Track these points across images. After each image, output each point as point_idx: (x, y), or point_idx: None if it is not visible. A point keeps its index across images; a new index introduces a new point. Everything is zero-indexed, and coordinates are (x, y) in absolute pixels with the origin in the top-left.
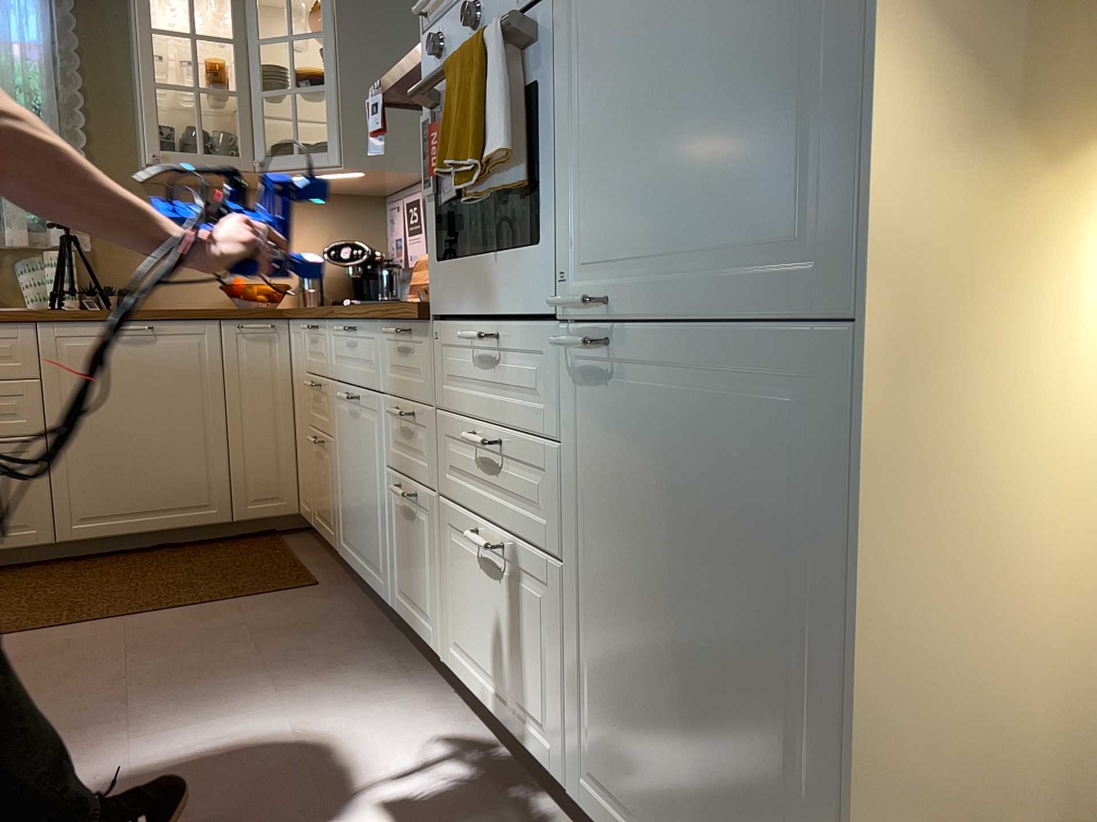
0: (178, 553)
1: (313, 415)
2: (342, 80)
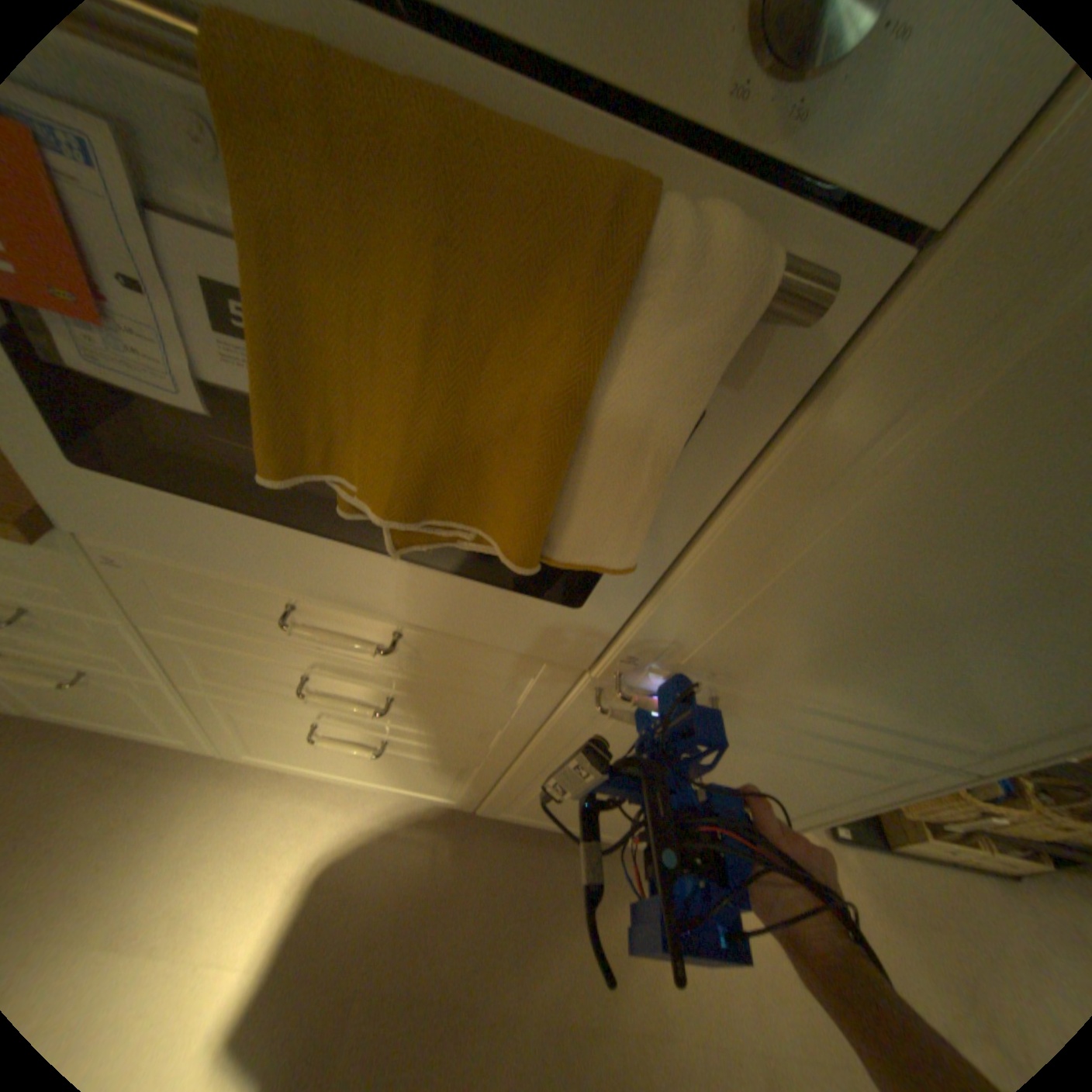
0: None
1: None
2: None
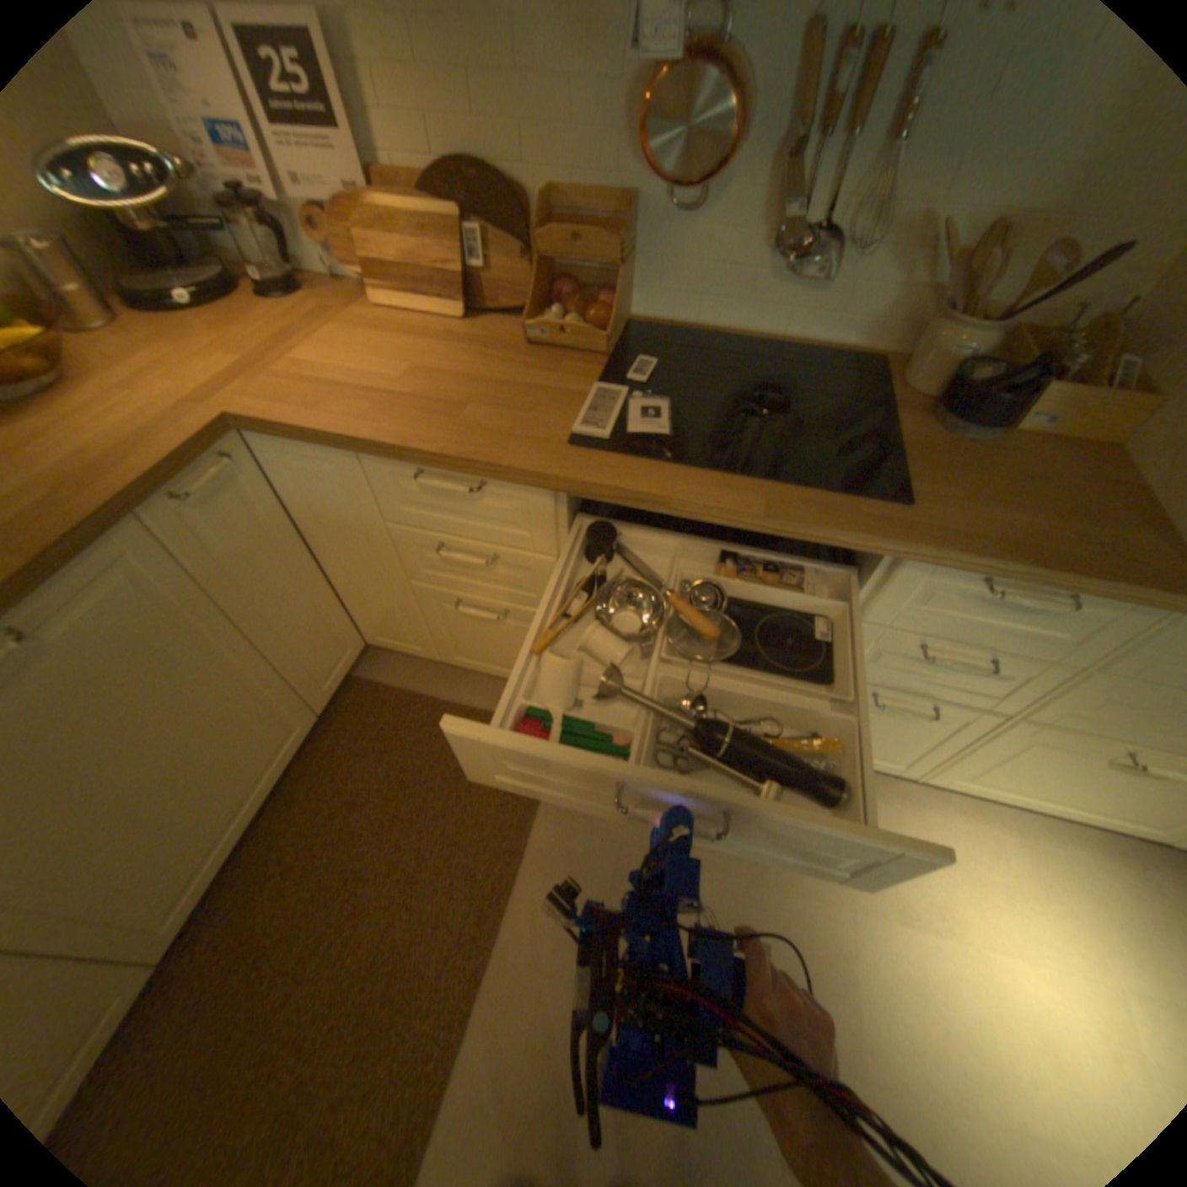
0: (298, 801)
1: (440, 576)
2: None
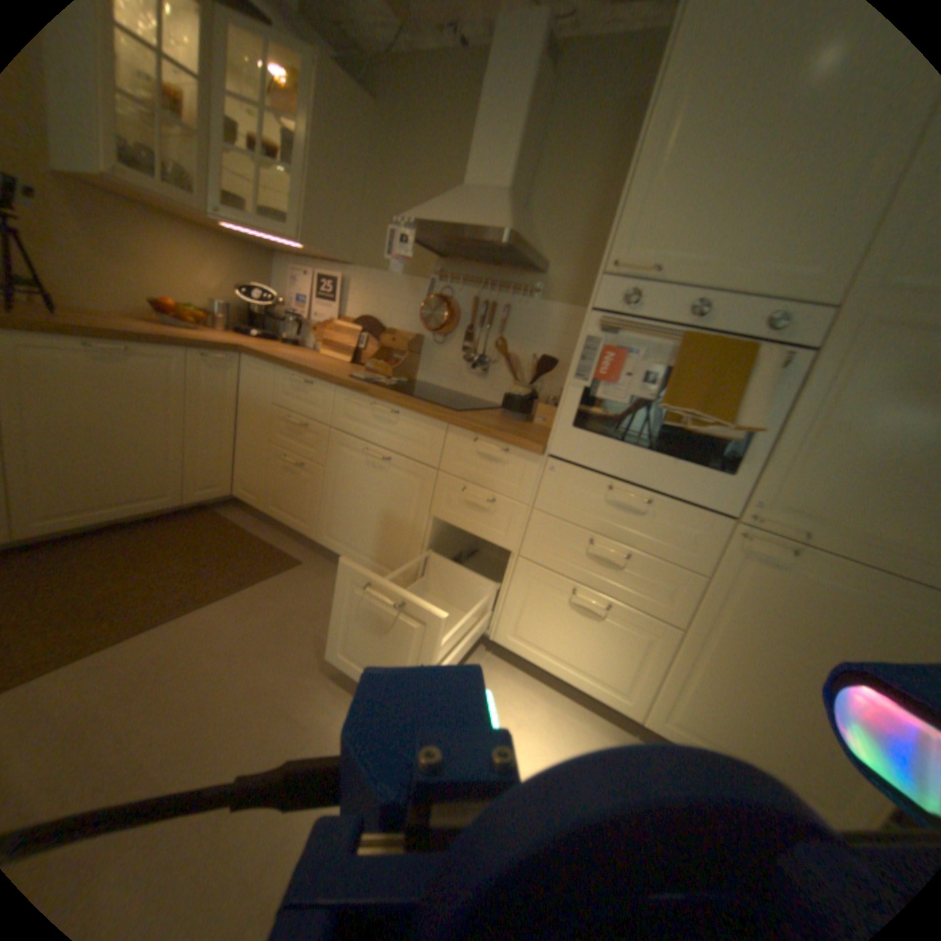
0: (139, 535)
1: (282, 439)
2: (303, 167)
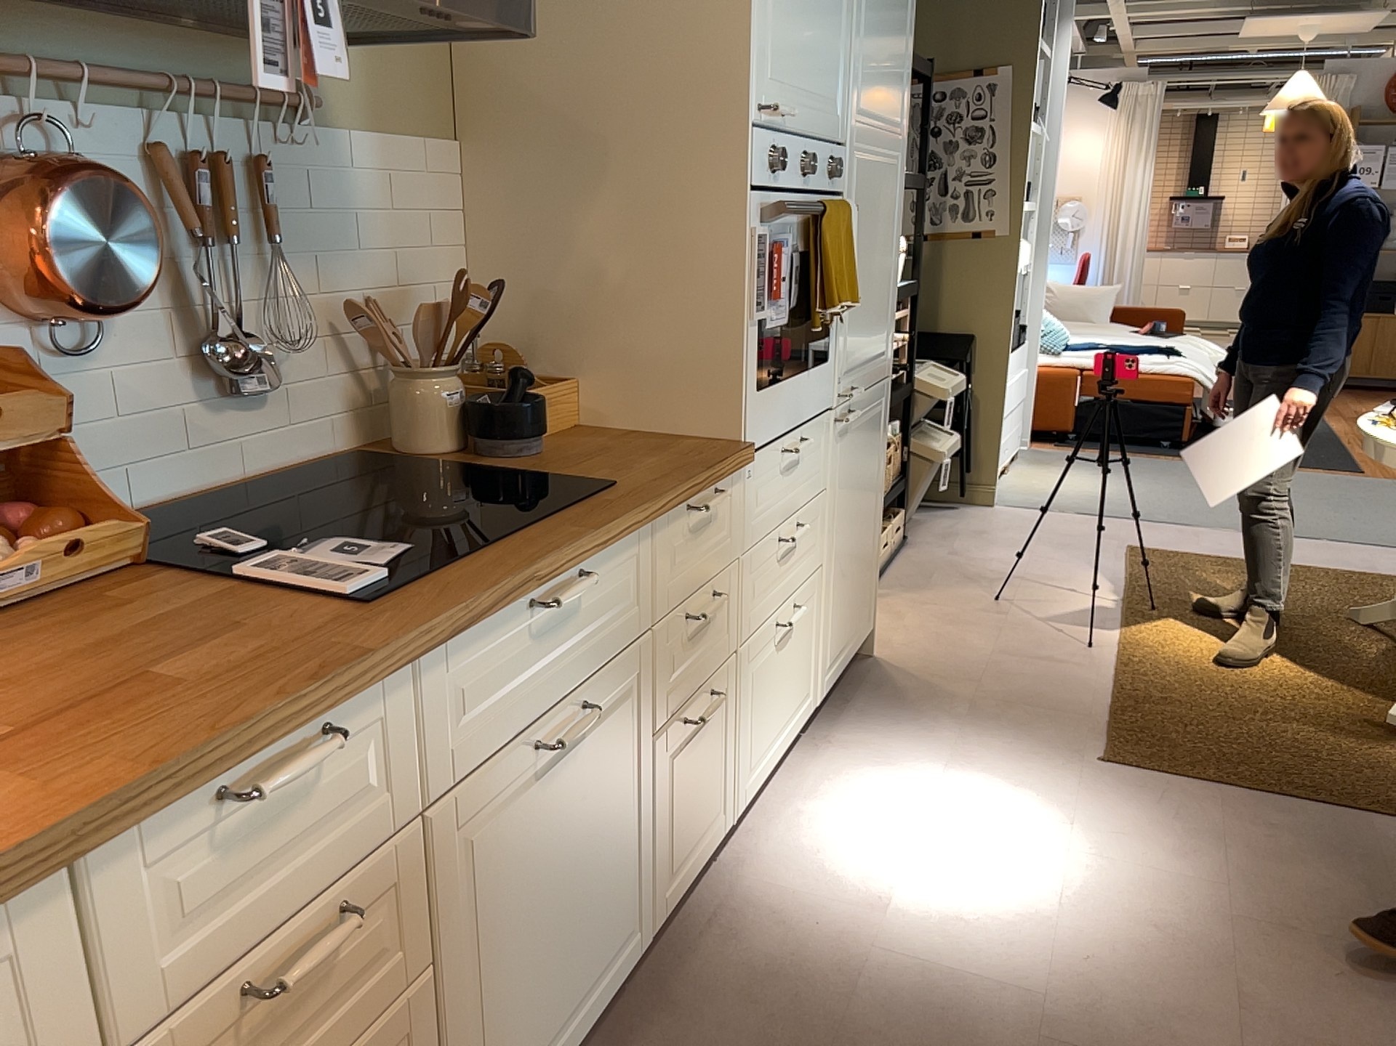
0: None
1: None
2: None
